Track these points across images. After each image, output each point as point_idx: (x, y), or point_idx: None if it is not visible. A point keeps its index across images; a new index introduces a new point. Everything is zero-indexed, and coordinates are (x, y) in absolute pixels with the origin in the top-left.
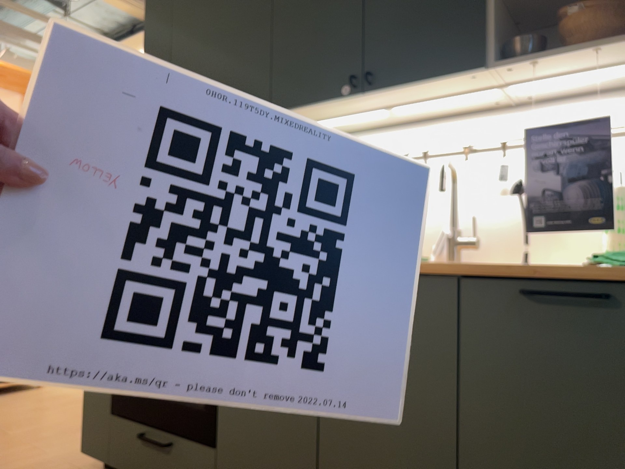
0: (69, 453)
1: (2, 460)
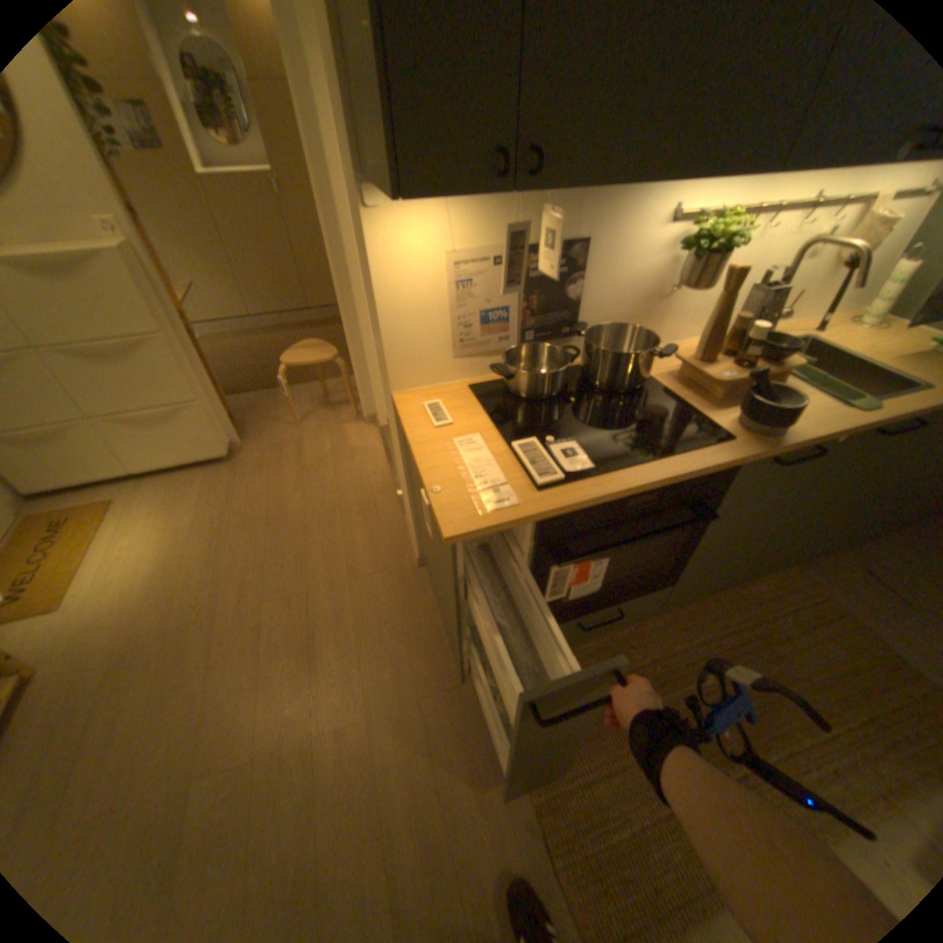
0: (382, 690)
1: (347, 776)
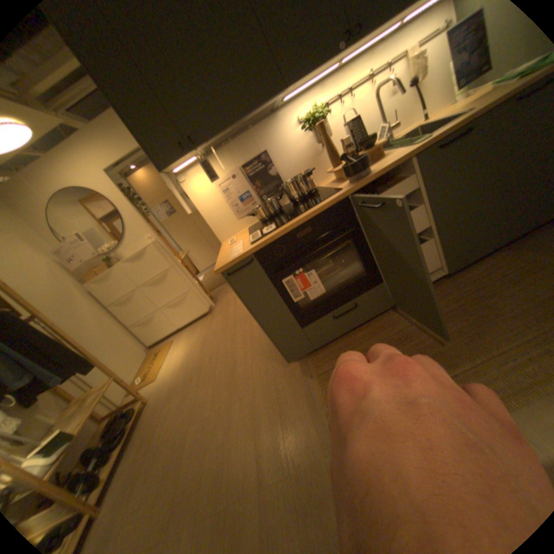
0: (260, 378)
1: (243, 414)
